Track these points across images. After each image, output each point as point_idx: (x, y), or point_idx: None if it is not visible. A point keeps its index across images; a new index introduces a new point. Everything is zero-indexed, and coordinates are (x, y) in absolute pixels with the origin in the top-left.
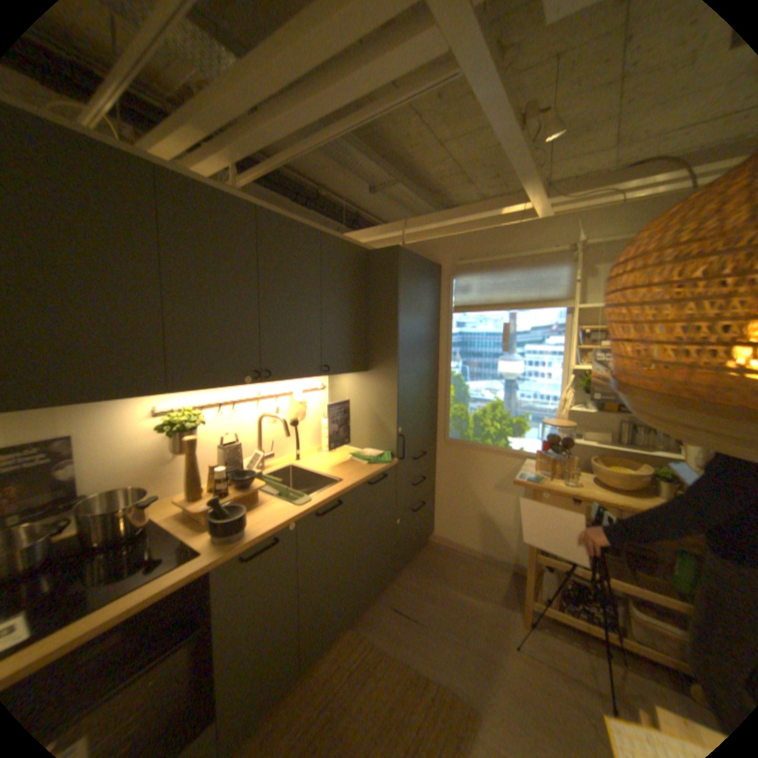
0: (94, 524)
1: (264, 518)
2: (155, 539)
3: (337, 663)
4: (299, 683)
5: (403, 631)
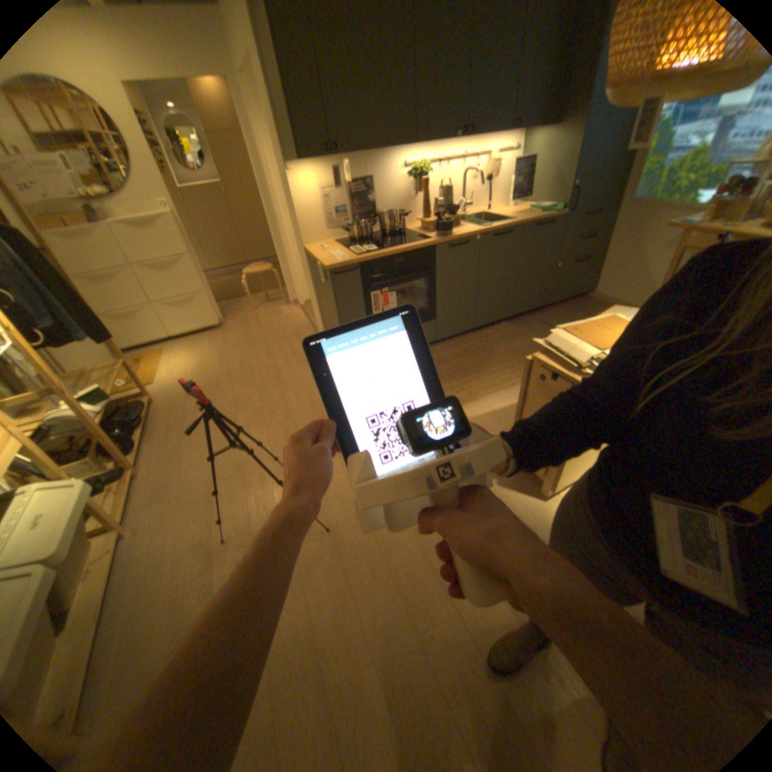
0: (384, 222)
1: (461, 231)
2: (408, 235)
3: (495, 332)
4: (473, 334)
5: (541, 329)
